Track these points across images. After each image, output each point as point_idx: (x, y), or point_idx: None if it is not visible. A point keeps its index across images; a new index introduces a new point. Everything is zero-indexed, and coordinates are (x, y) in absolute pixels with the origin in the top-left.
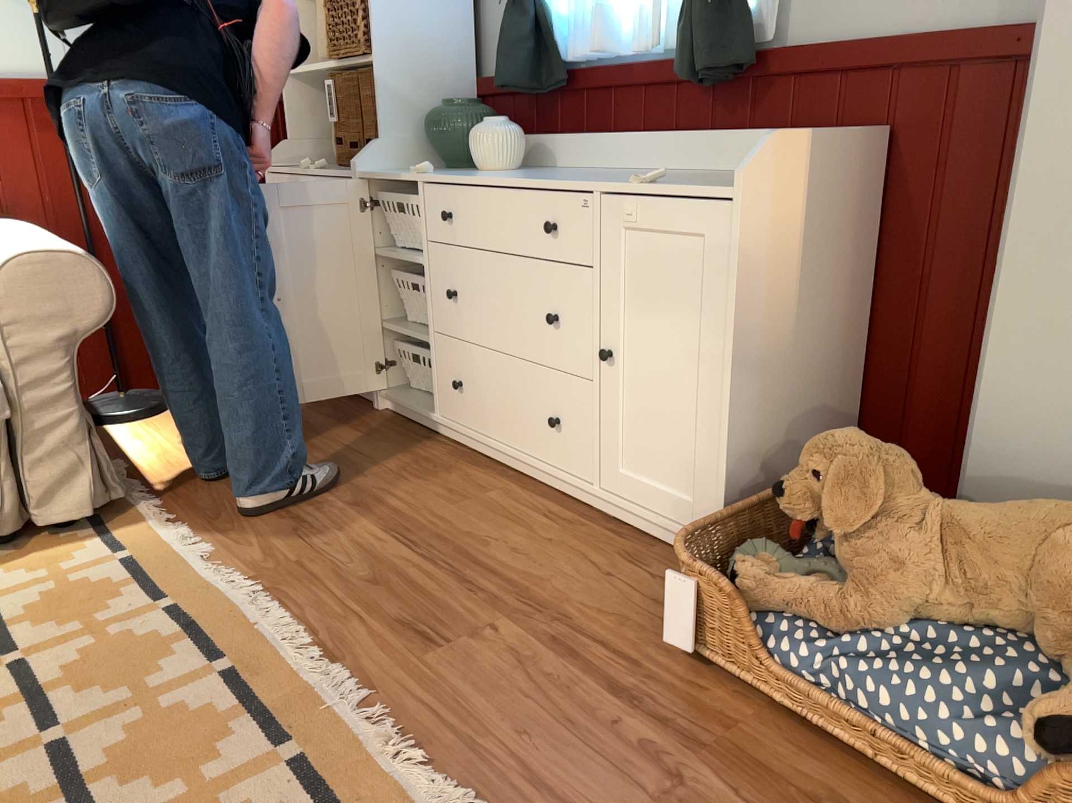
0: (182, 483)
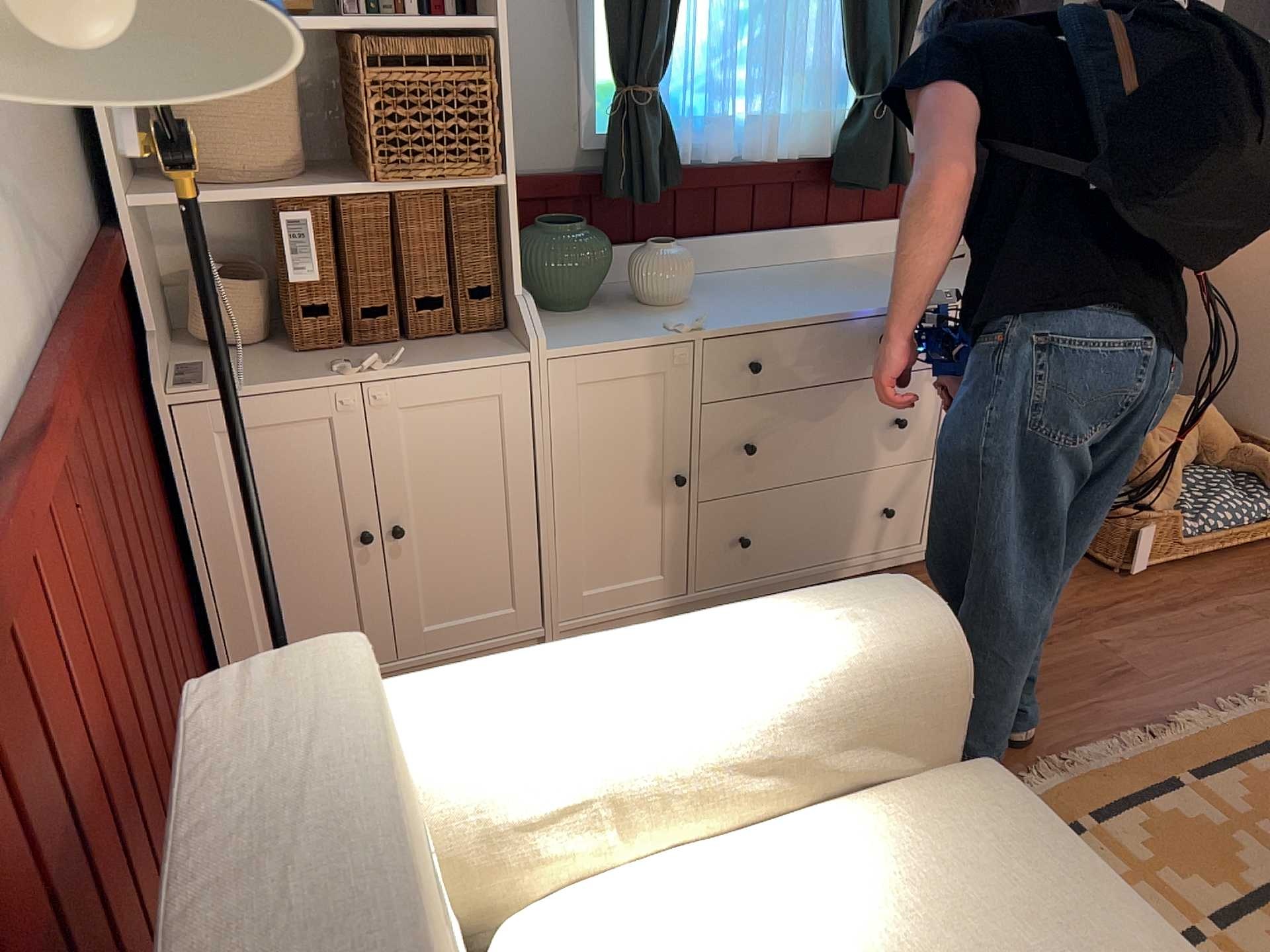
0: None
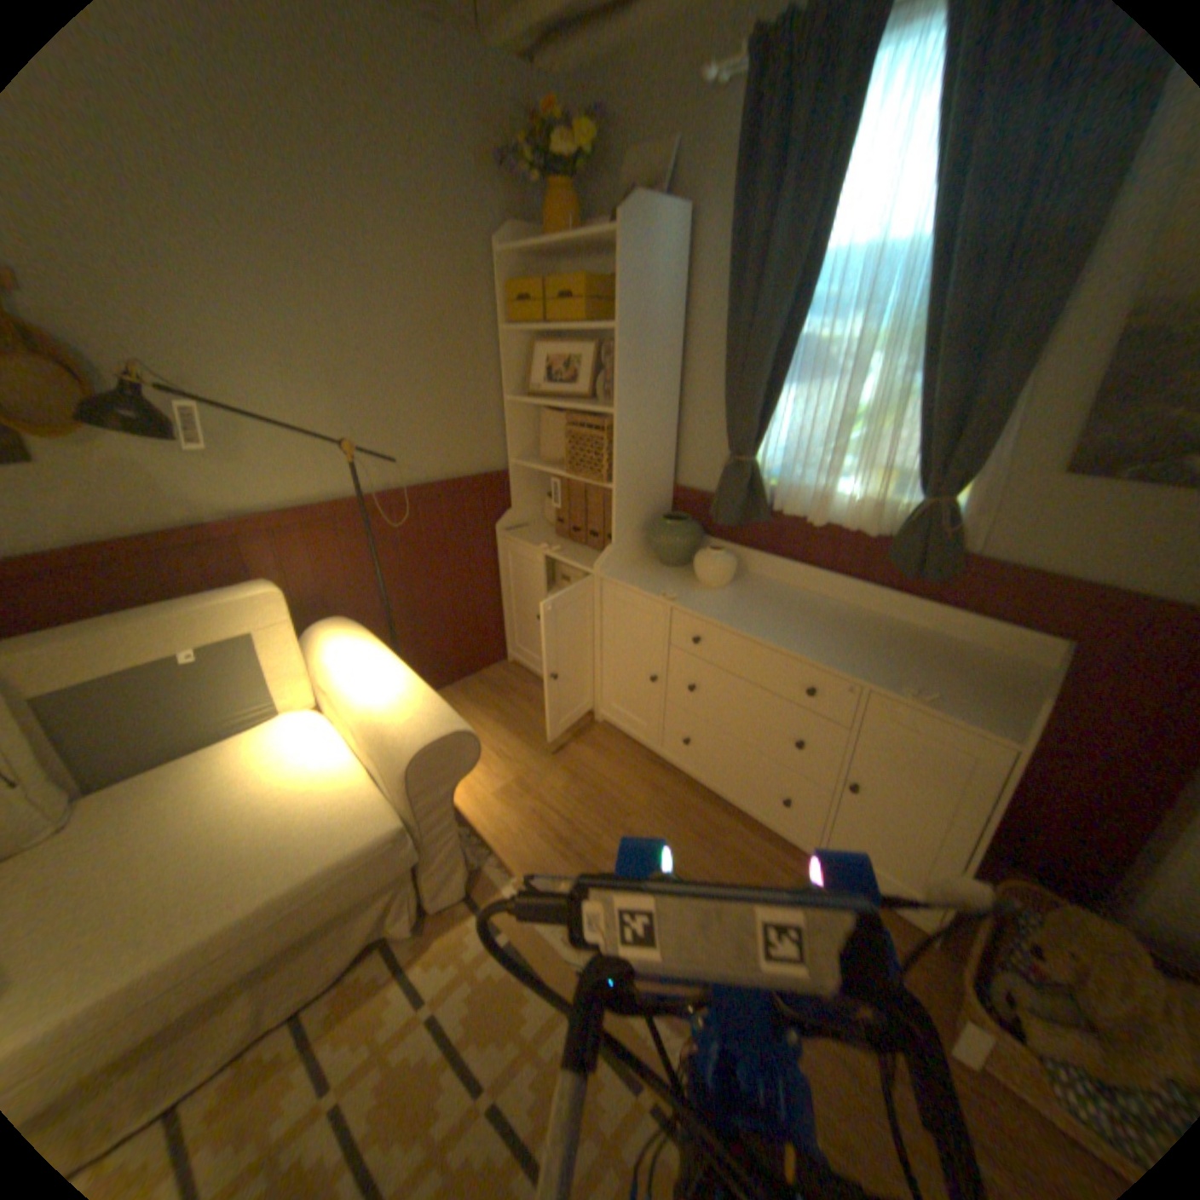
0: (499, 829)
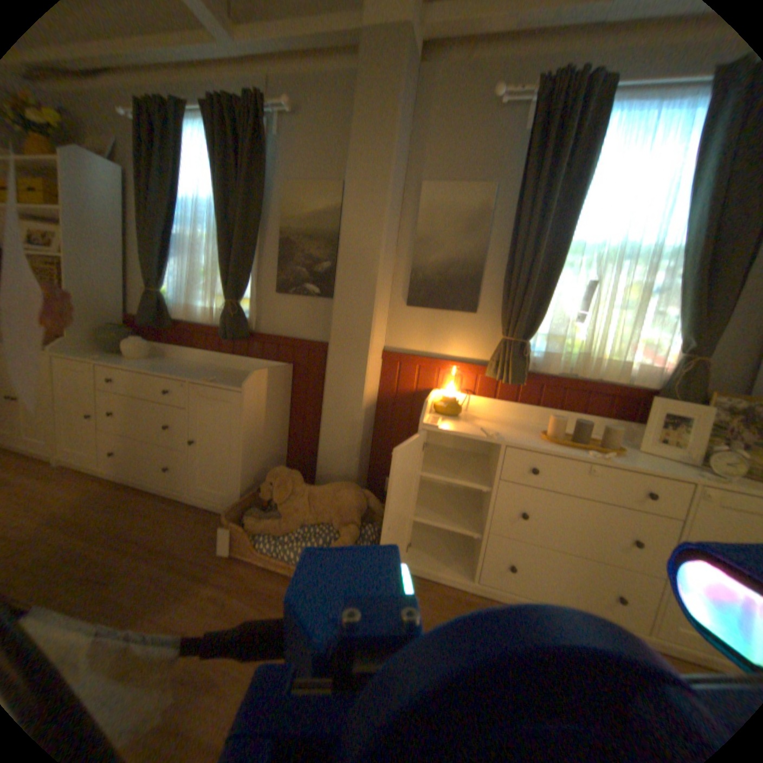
0: None
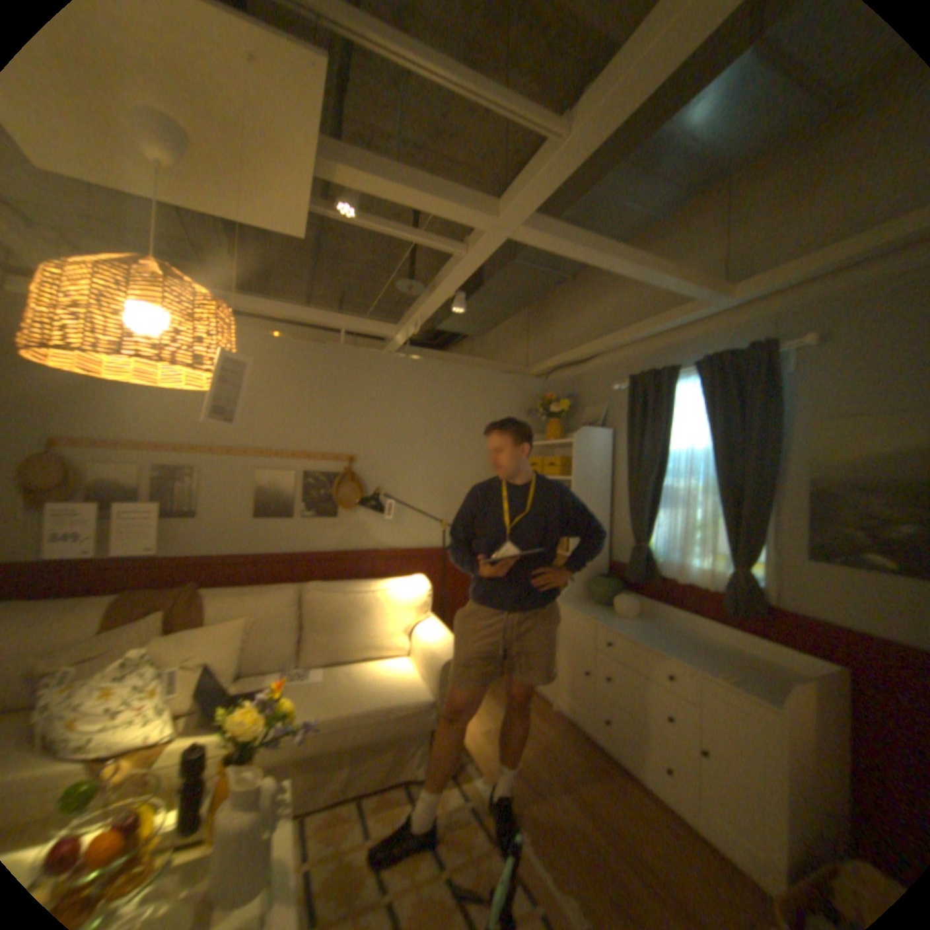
0: (481, 753)
